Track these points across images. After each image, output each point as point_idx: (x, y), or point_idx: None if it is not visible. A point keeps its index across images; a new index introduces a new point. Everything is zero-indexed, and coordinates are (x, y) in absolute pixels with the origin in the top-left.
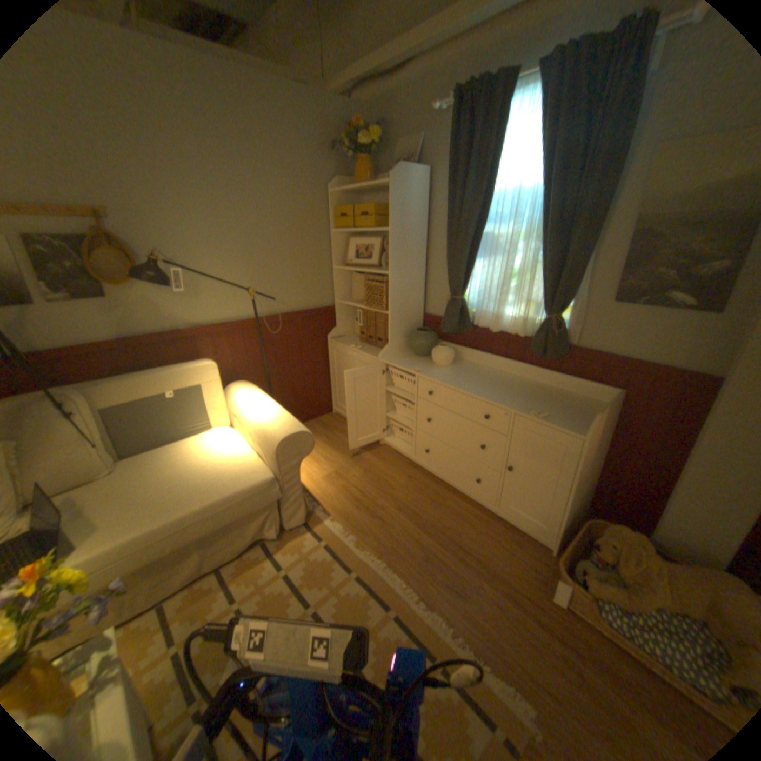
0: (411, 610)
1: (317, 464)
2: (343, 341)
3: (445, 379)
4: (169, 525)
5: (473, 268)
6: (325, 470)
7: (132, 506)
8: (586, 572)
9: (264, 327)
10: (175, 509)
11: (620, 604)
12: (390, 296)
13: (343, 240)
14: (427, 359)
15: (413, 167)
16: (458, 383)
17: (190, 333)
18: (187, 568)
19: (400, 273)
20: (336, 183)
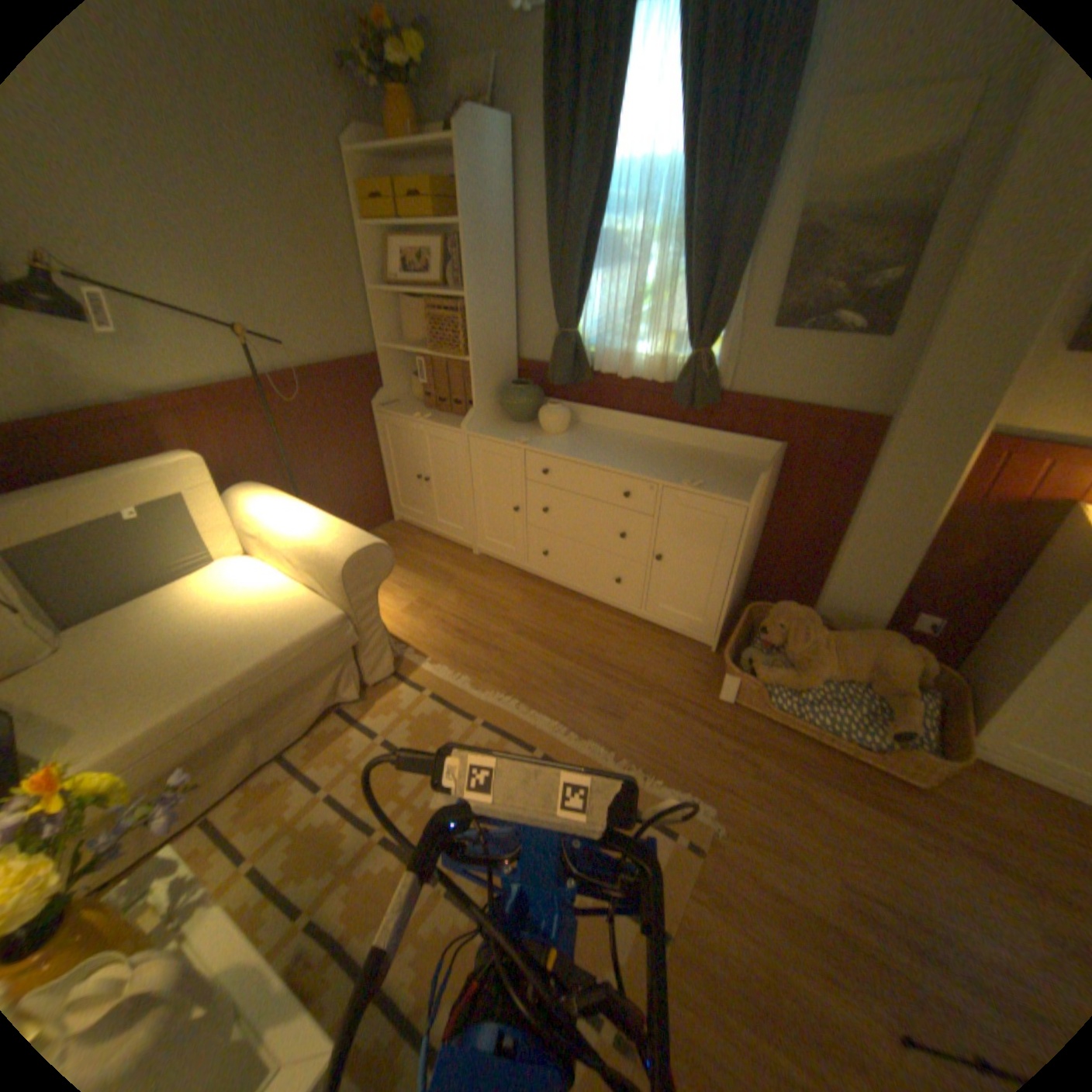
0: (560, 743)
1: (390, 593)
2: (398, 409)
3: (563, 450)
4: (199, 702)
5: (589, 285)
6: (404, 600)
7: (123, 688)
8: (750, 659)
9: (268, 392)
10: (201, 679)
11: (787, 684)
12: (470, 332)
13: (378, 241)
14: (532, 426)
15: (487, 115)
16: (583, 454)
17: (139, 406)
18: (235, 760)
19: (481, 295)
20: (354, 137)
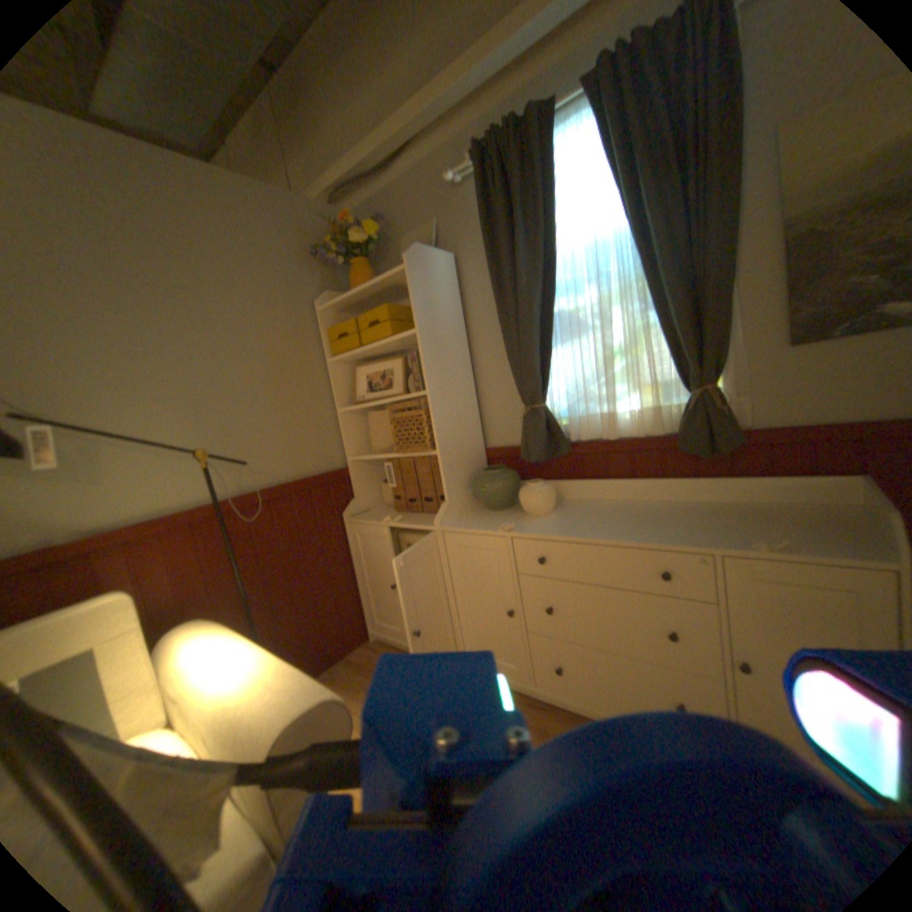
0: None
1: None
2: (369, 516)
3: (561, 529)
4: None
5: (550, 359)
6: None
7: None
8: None
9: (233, 515)
10: None
11: None
12: (435, 424)
13: (347, 372)
14: (513, 510)
15: (433, 250)
16: (588, 530)
17: (78, 548)
18: None
19: (443, 390)
20: (325, 298)
